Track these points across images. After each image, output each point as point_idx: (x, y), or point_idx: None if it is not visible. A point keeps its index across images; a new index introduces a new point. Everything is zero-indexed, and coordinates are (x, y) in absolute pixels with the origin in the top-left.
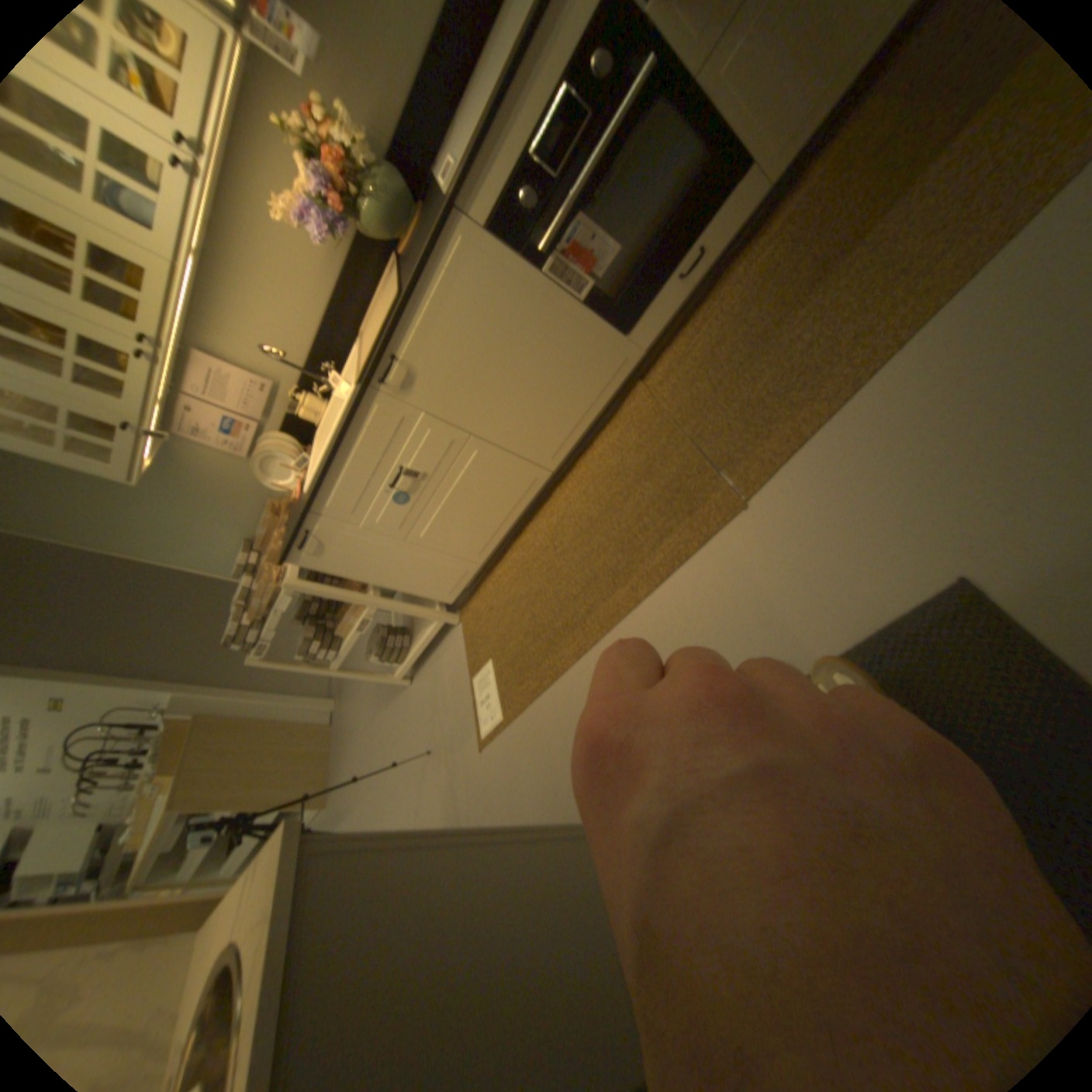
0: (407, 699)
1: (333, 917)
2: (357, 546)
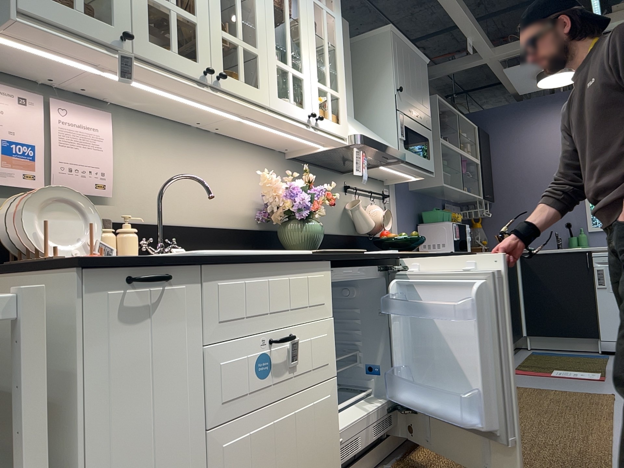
0: None
1: None
2: (165, 365)
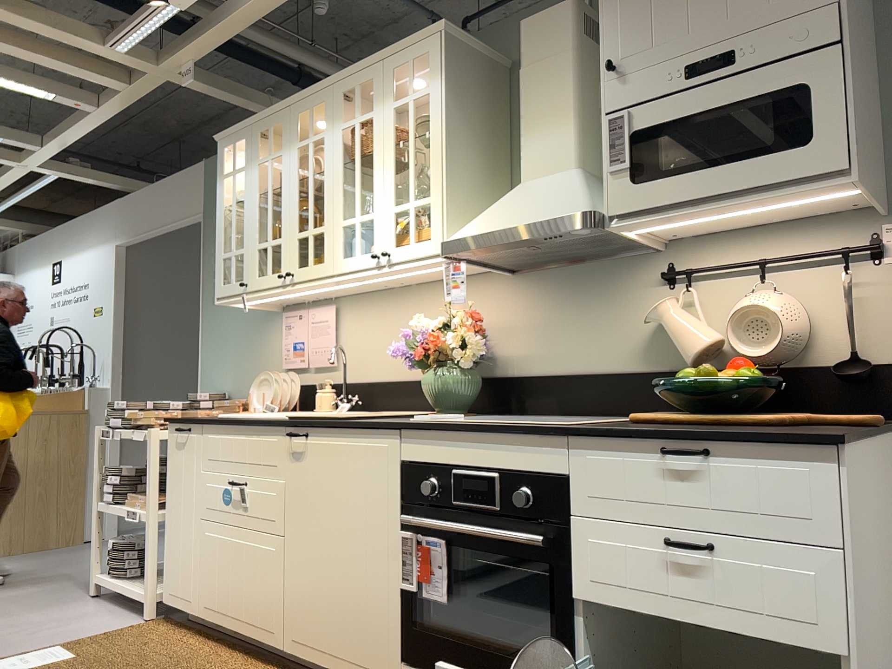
0: (74, 596)
1: None
2: (188, 474)
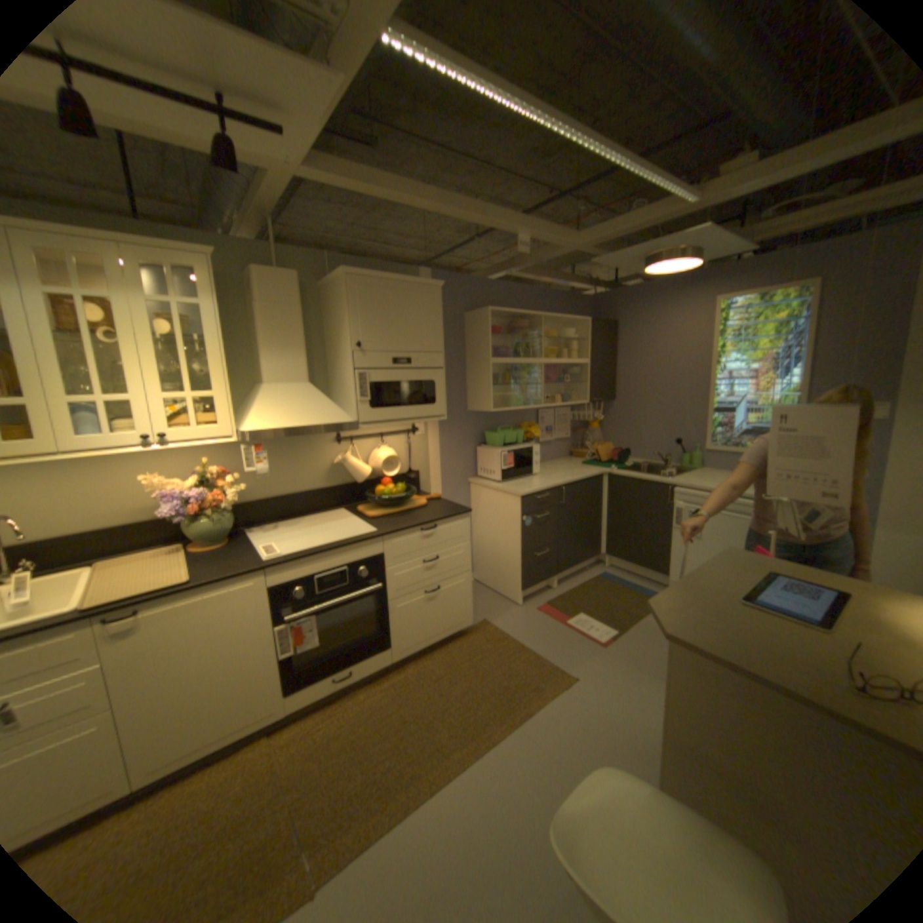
0: None
1: None
2: None
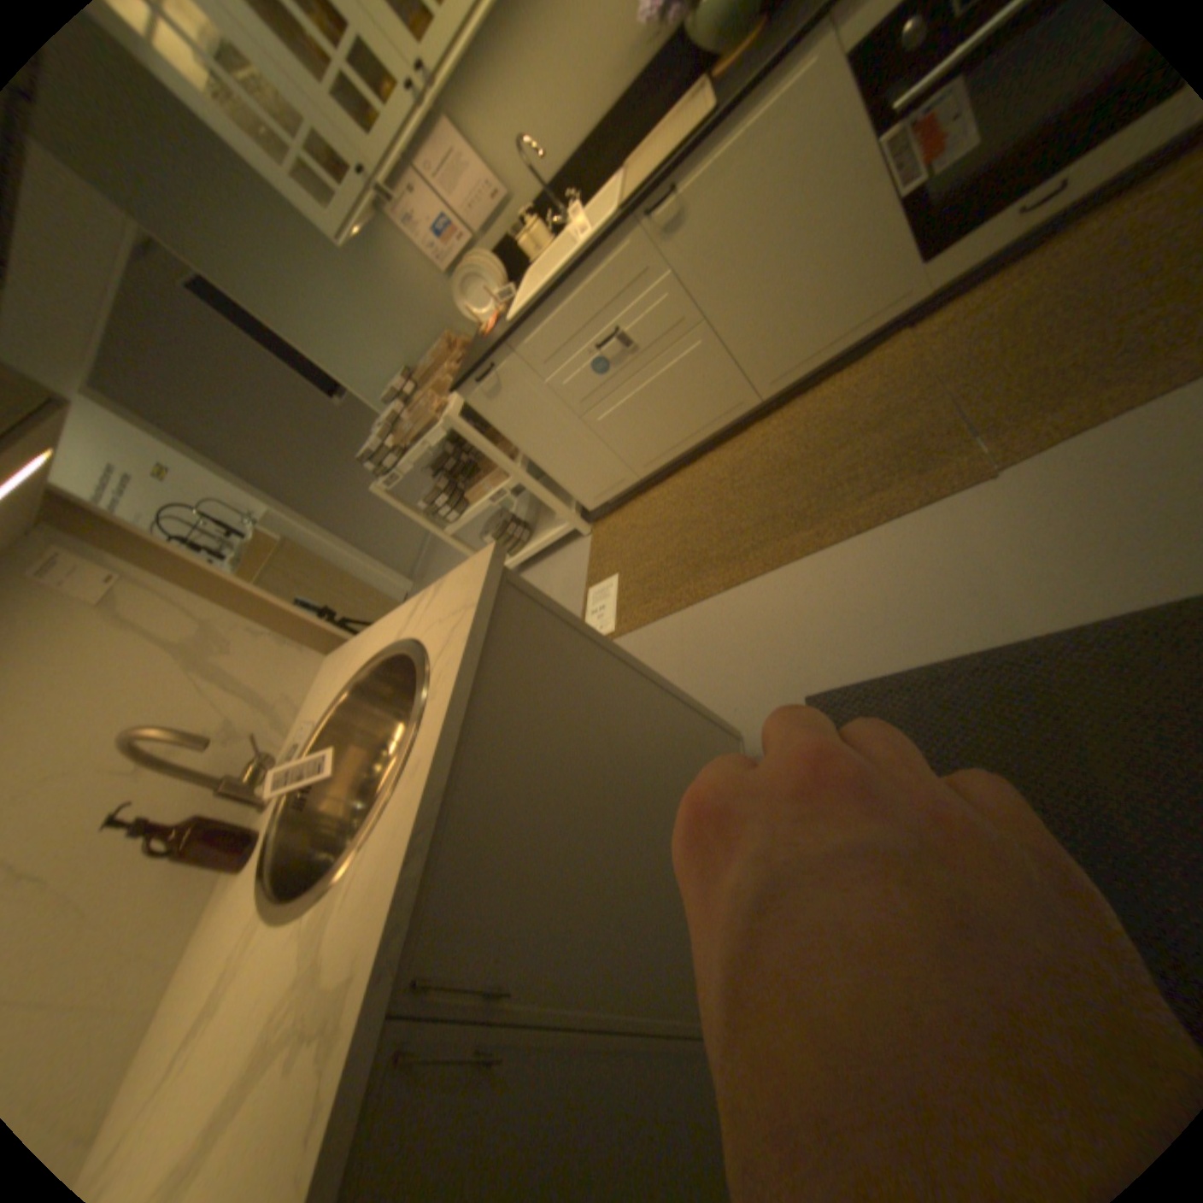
0: None
1: (515, 637)
2: (530, 402)
